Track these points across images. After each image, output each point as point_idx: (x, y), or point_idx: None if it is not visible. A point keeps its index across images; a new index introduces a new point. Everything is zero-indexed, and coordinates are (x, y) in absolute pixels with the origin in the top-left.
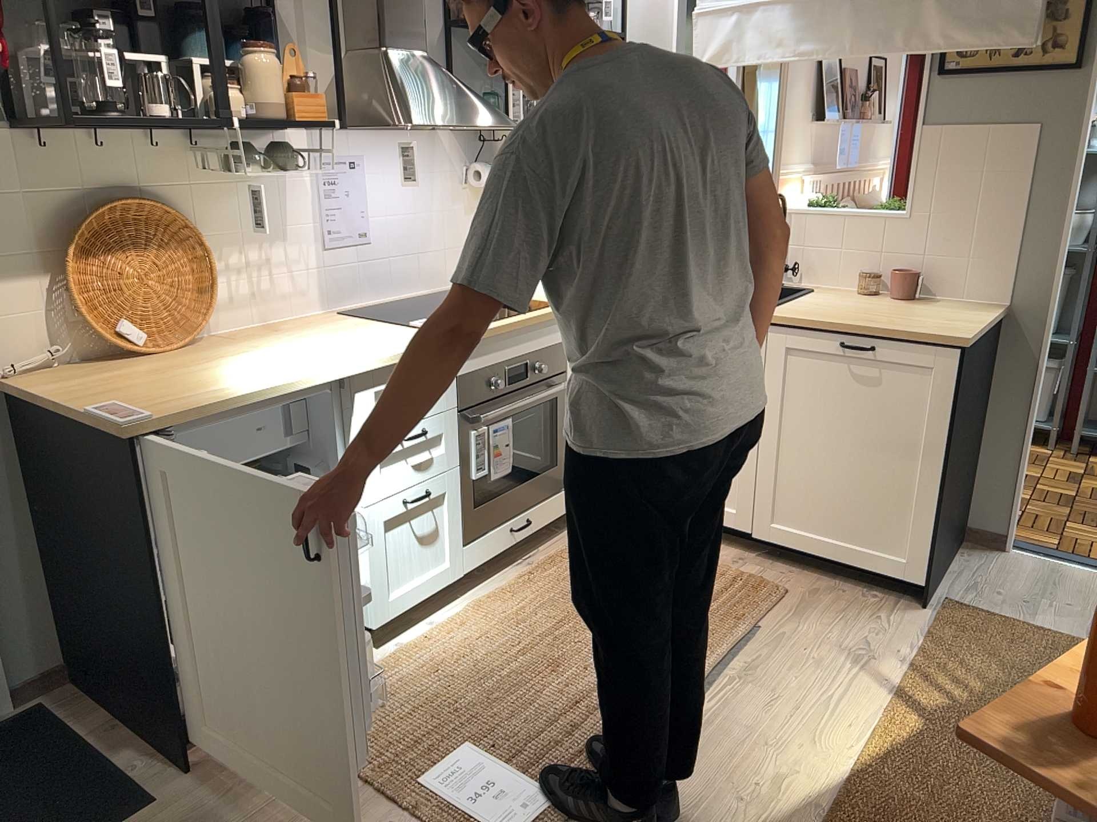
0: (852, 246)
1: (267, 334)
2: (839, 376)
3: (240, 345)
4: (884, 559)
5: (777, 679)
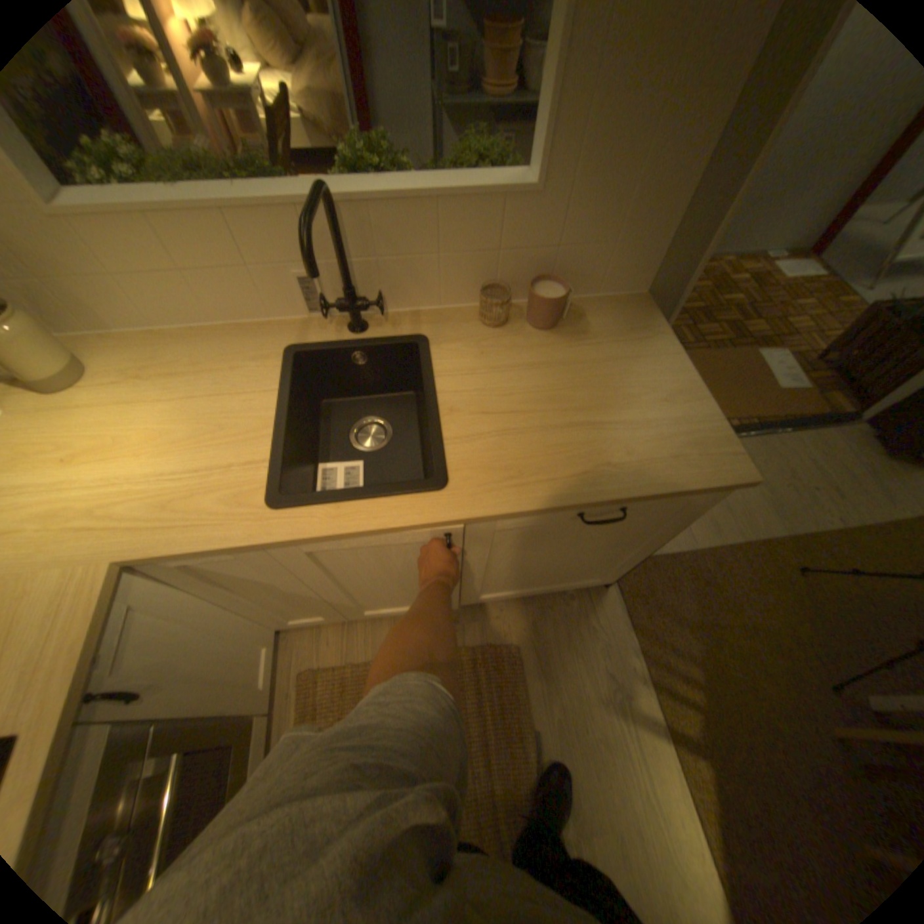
0: (452, 249)
1: None
2: (561, 530)
3: None
4: (579, 586)
5: (598, 810)
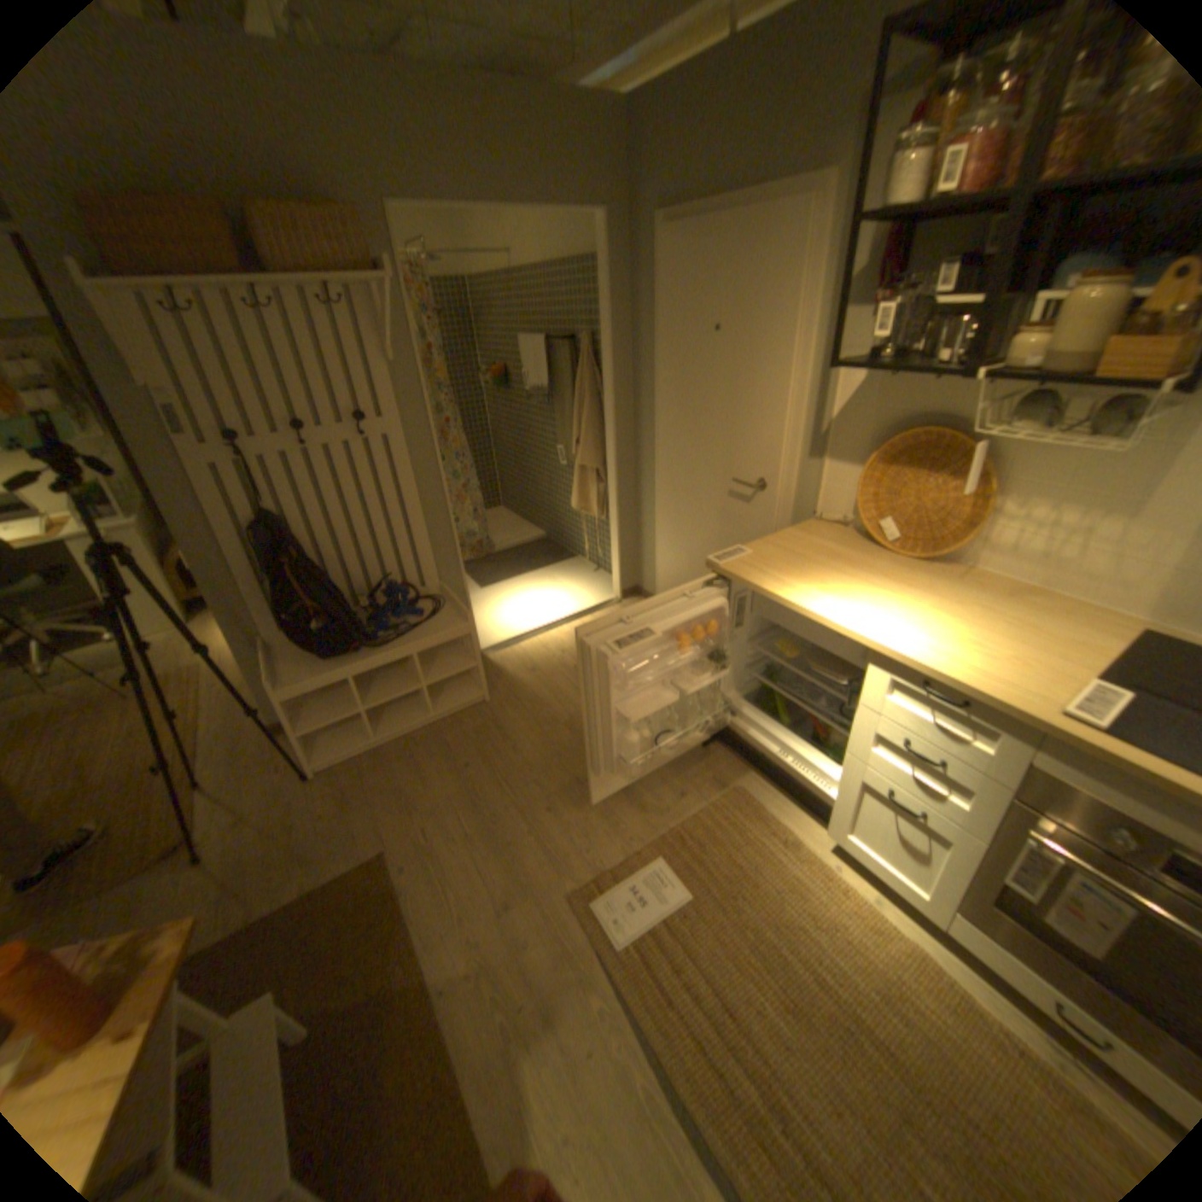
0: None
1: (995, 590)
2: None
3: (940, 580)
4: None
5: None
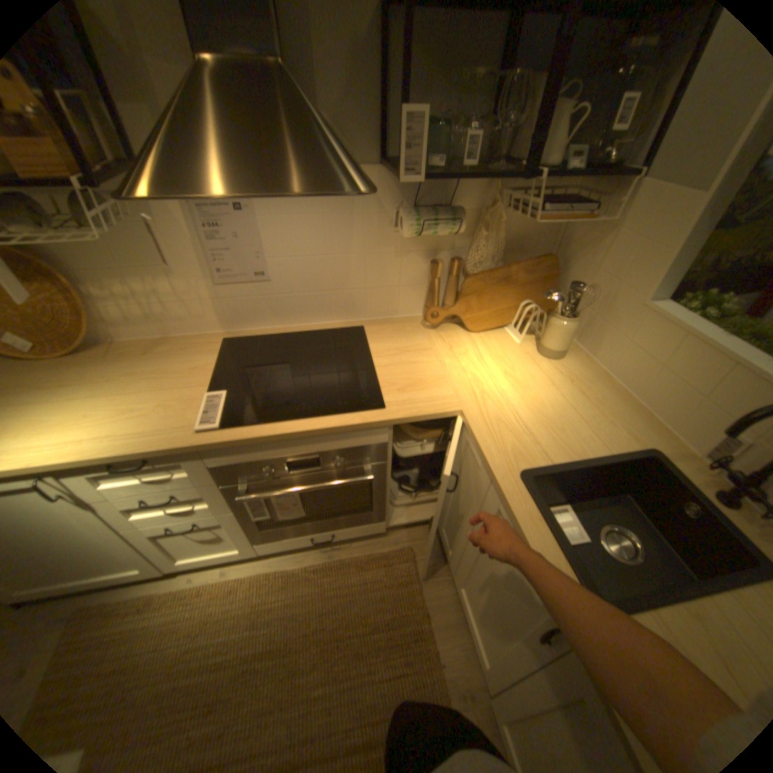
0: None
1: (132, 355)
2: None
3: (88, 367)
4: None
5: None
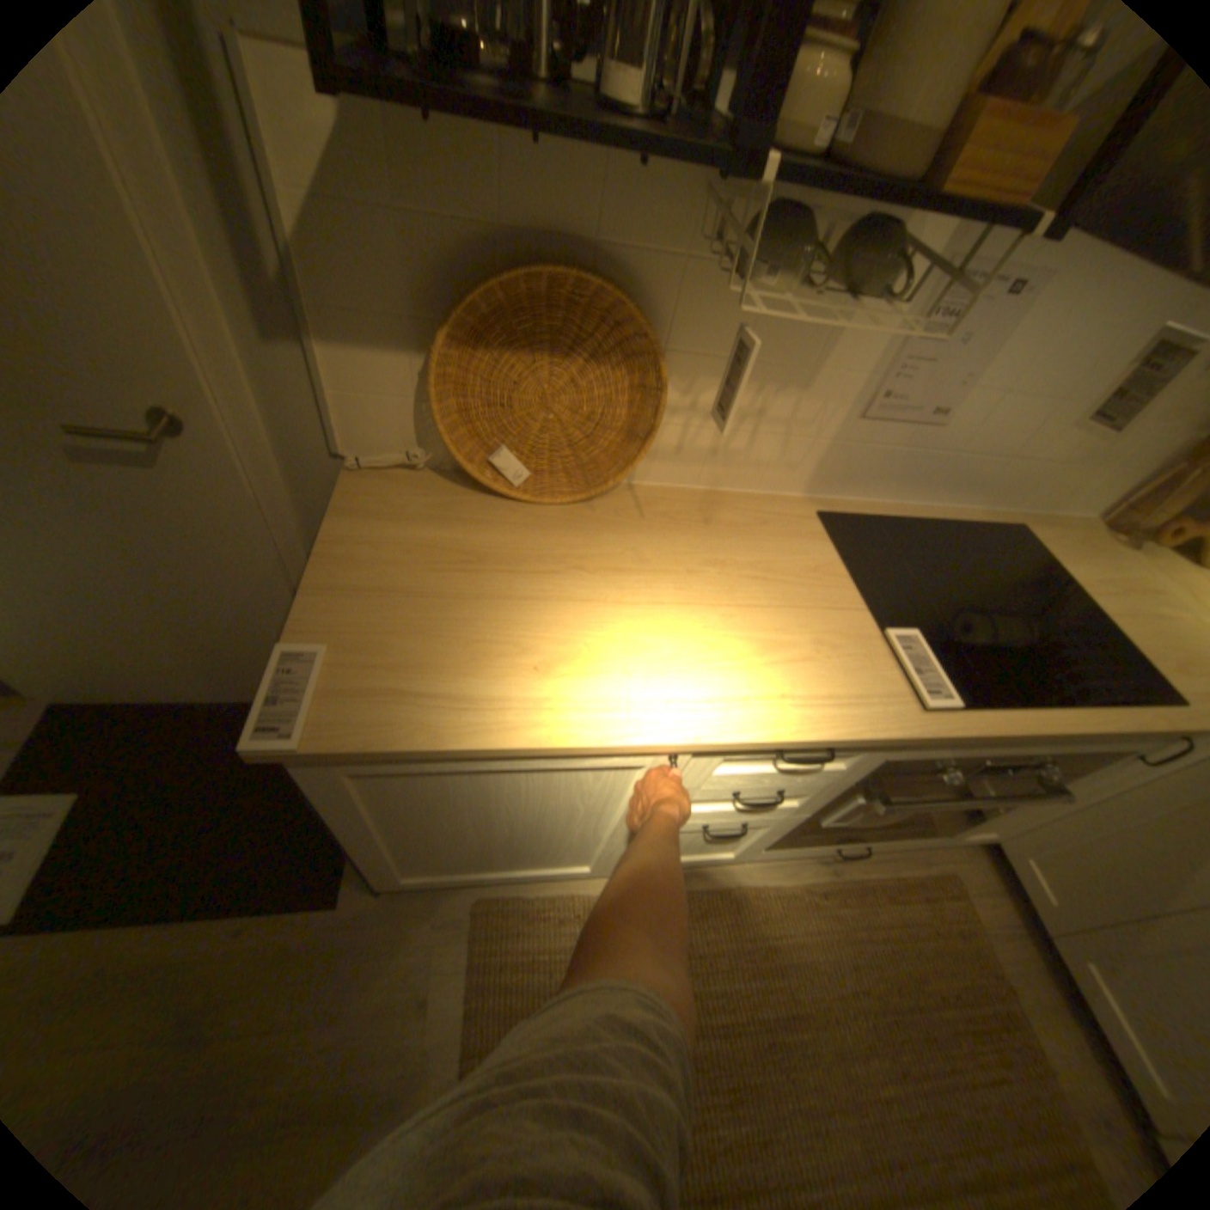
0: None
1: (689, 521)
2: None
3: (634, 536)
4: None
5: None
